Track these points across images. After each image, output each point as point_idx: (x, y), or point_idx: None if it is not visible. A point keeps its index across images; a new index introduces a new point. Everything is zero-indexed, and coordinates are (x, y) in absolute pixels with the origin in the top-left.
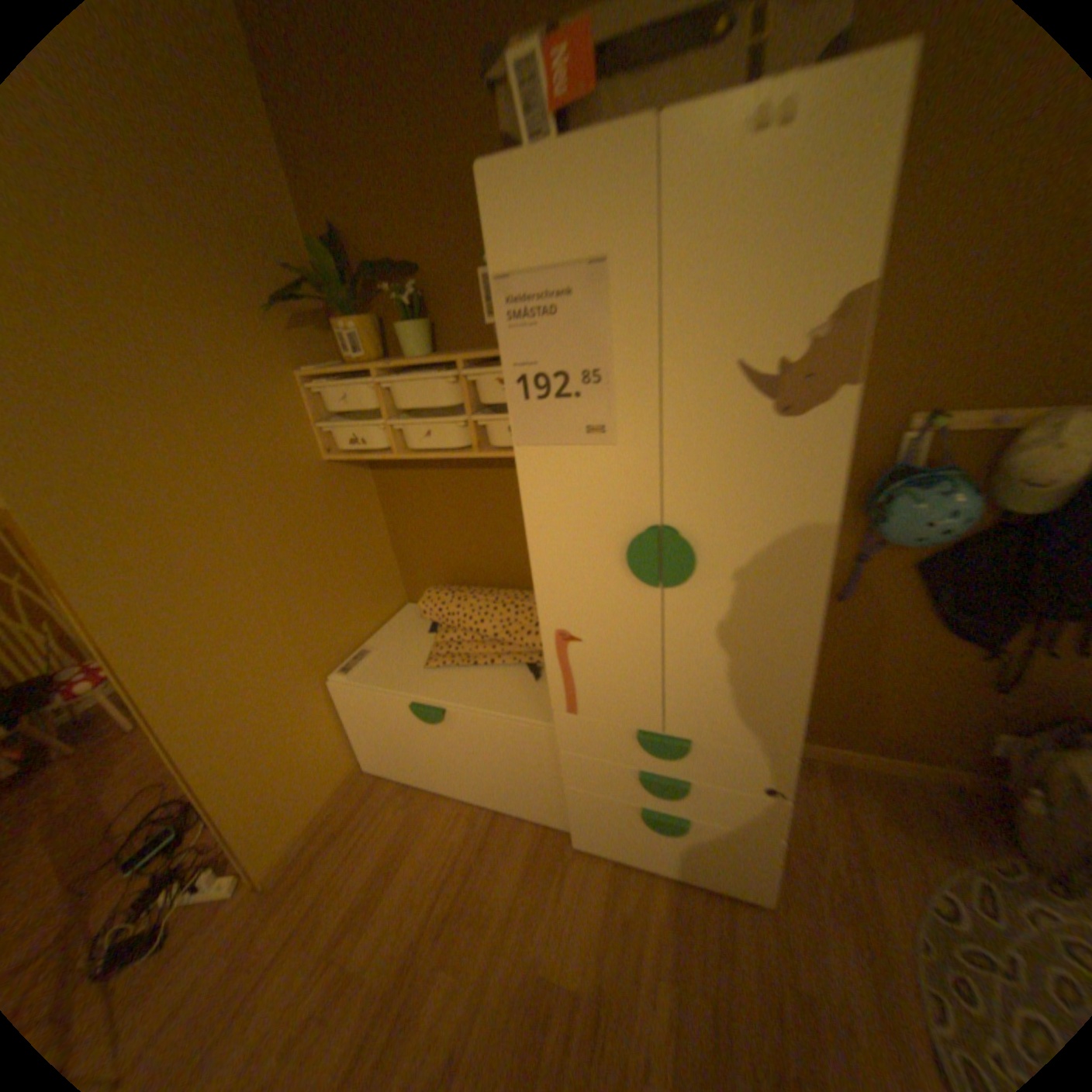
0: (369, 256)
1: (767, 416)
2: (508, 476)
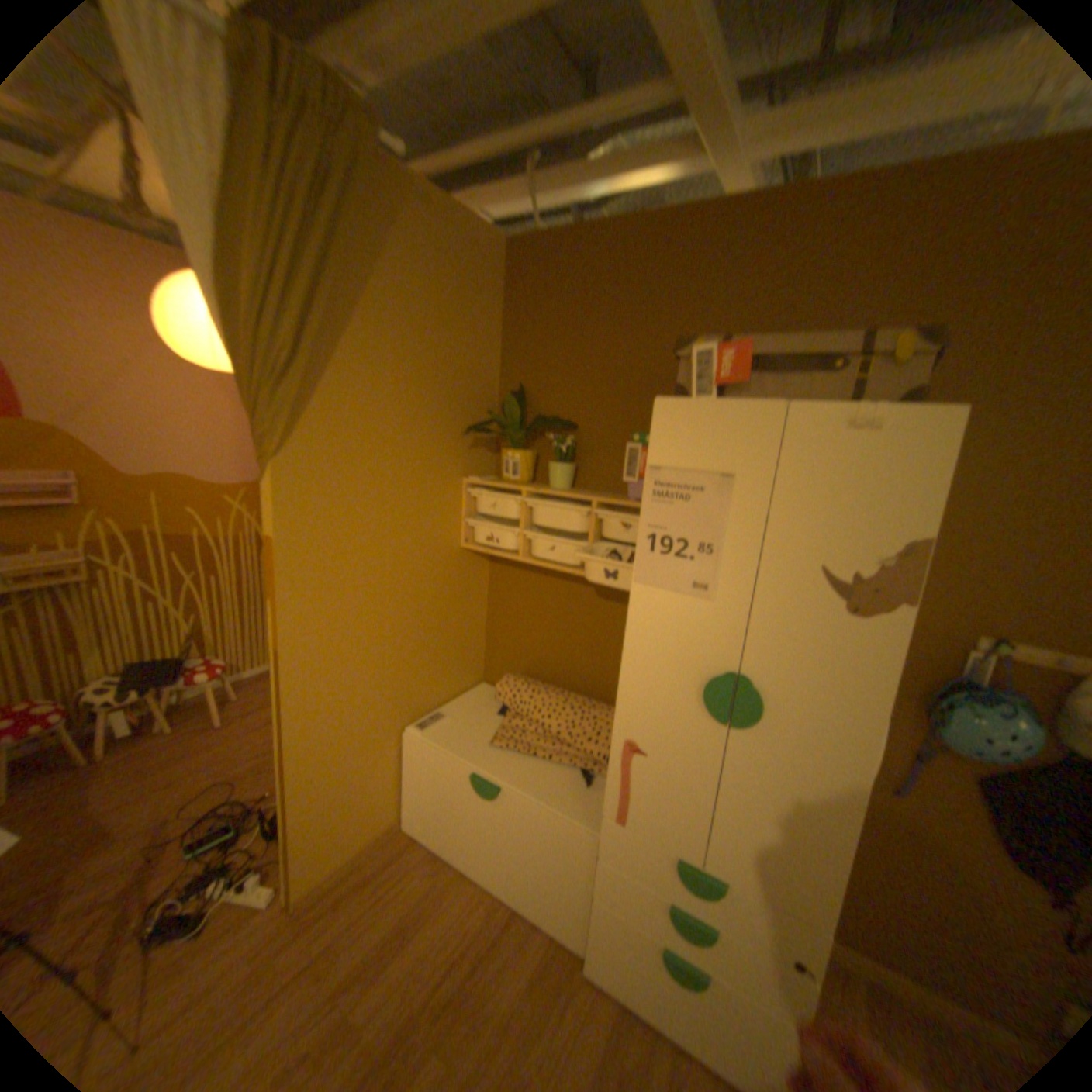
0: (543, 413)
1: (839, 612)
2: (604, 597)
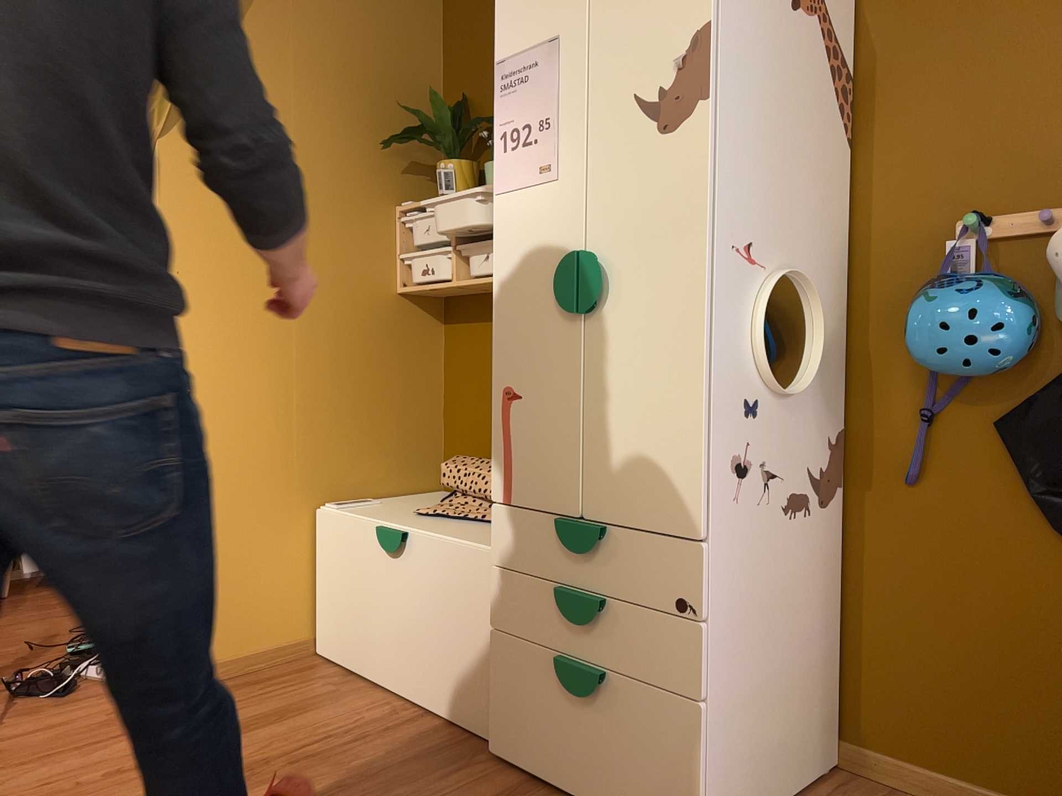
0: (485, 117)
1: (654, 135)
2: None
